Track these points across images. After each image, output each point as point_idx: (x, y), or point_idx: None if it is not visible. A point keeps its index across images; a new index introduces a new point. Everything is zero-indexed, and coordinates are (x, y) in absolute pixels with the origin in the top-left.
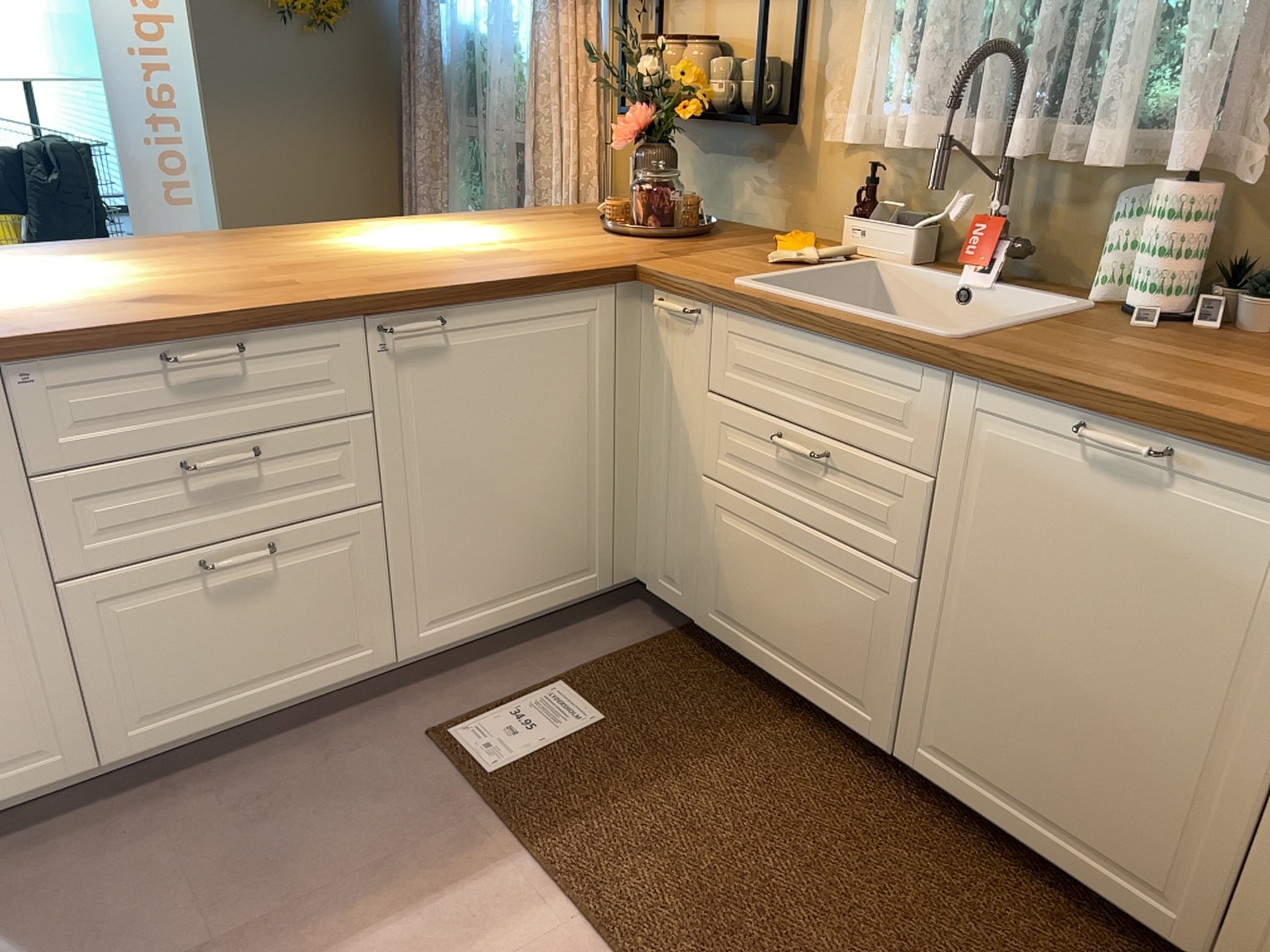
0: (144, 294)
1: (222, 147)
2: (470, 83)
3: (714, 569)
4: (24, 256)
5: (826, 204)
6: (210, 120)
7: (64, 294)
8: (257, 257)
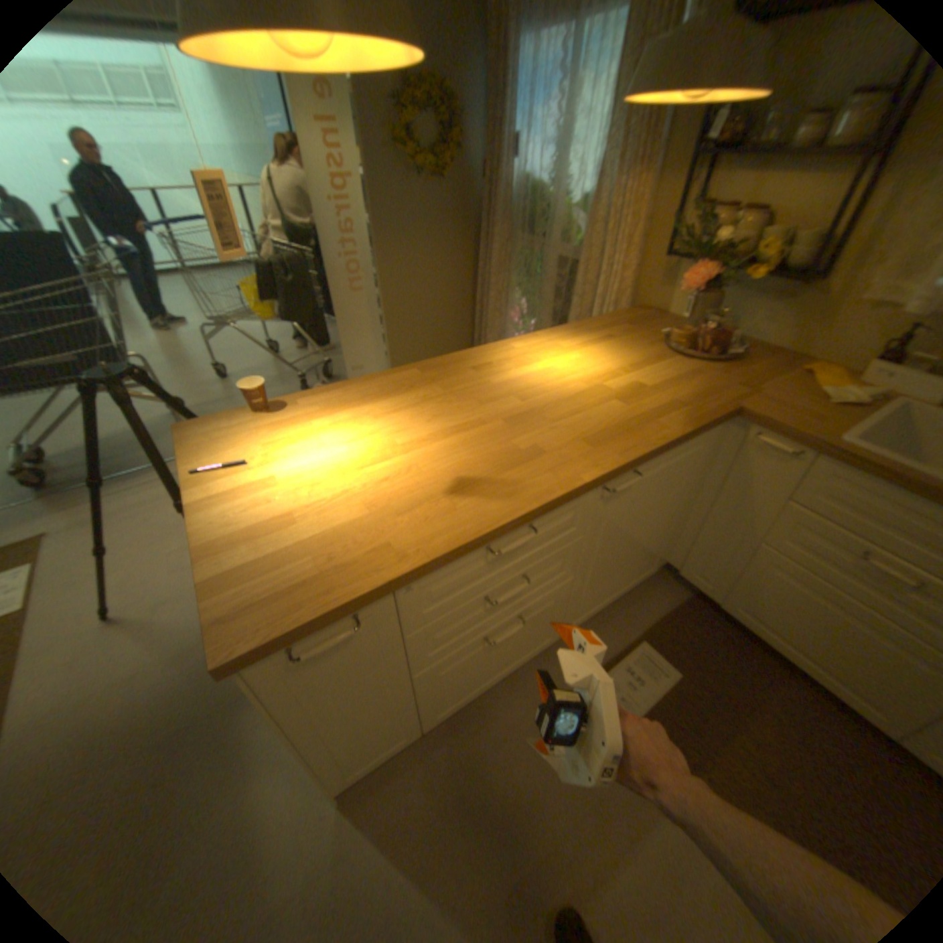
0: (447, 474)
1: (380, 259)
2: (527, 213)
3: (753, 592)
4: (331, 403)
5: (841, 338)
6: (373, 242)
7: (392, 476)
8: (480, 401)
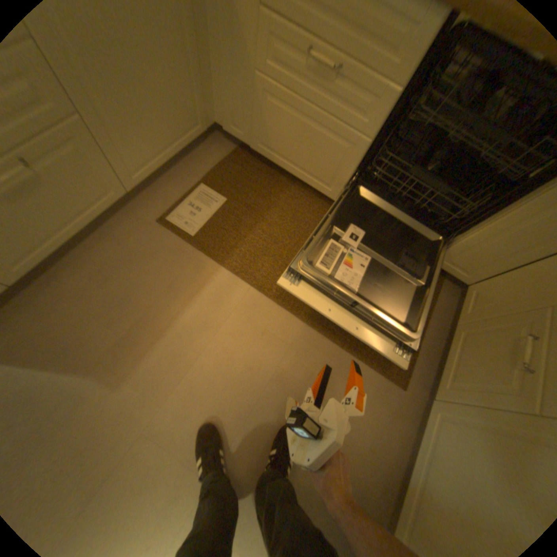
0: None
1: None
2: None
3: (261, 124)
4: None
5: None
6: None
7: None
8: None
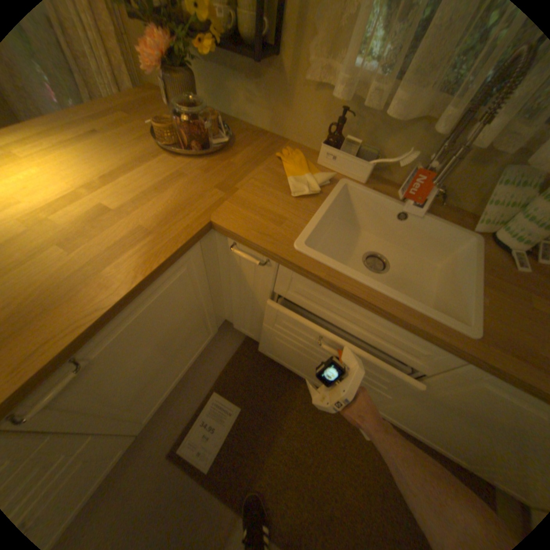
0: None
1: None
2: None
3: (274, 340)
4: None
5: (301, 120)
6: None
7: None
8: None
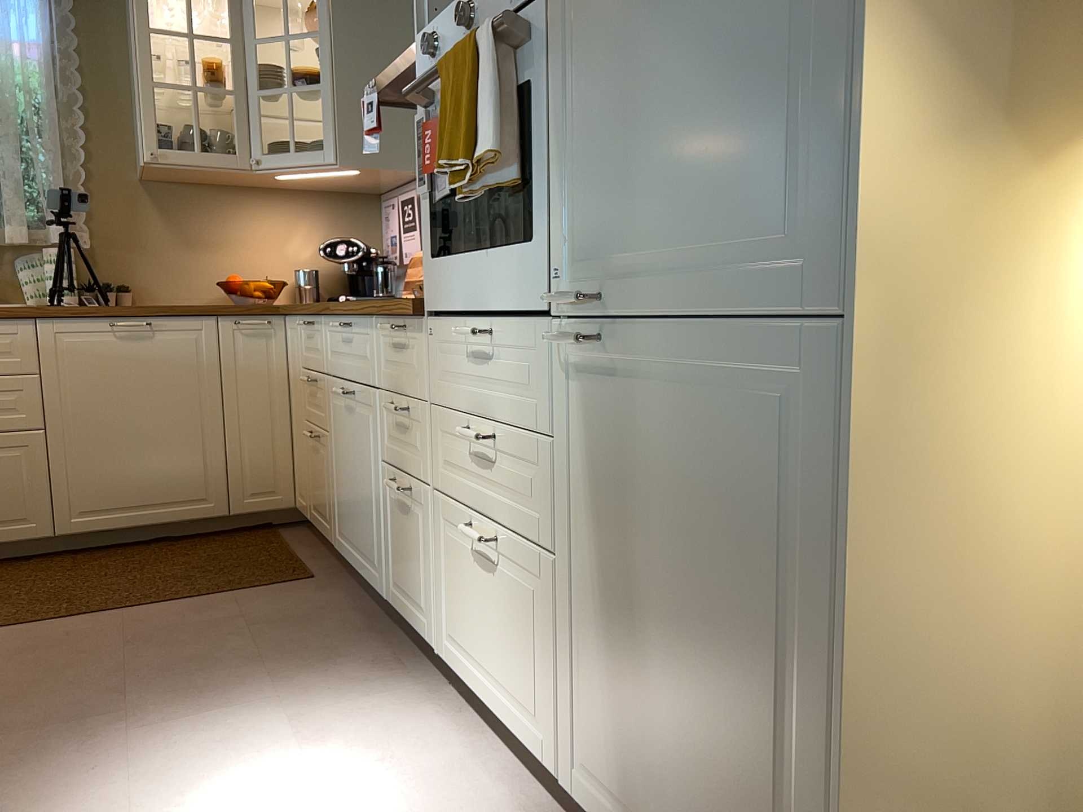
0: None
1: None
2: None
3: None
4: None
5: None
6: None
7: None
8: None
